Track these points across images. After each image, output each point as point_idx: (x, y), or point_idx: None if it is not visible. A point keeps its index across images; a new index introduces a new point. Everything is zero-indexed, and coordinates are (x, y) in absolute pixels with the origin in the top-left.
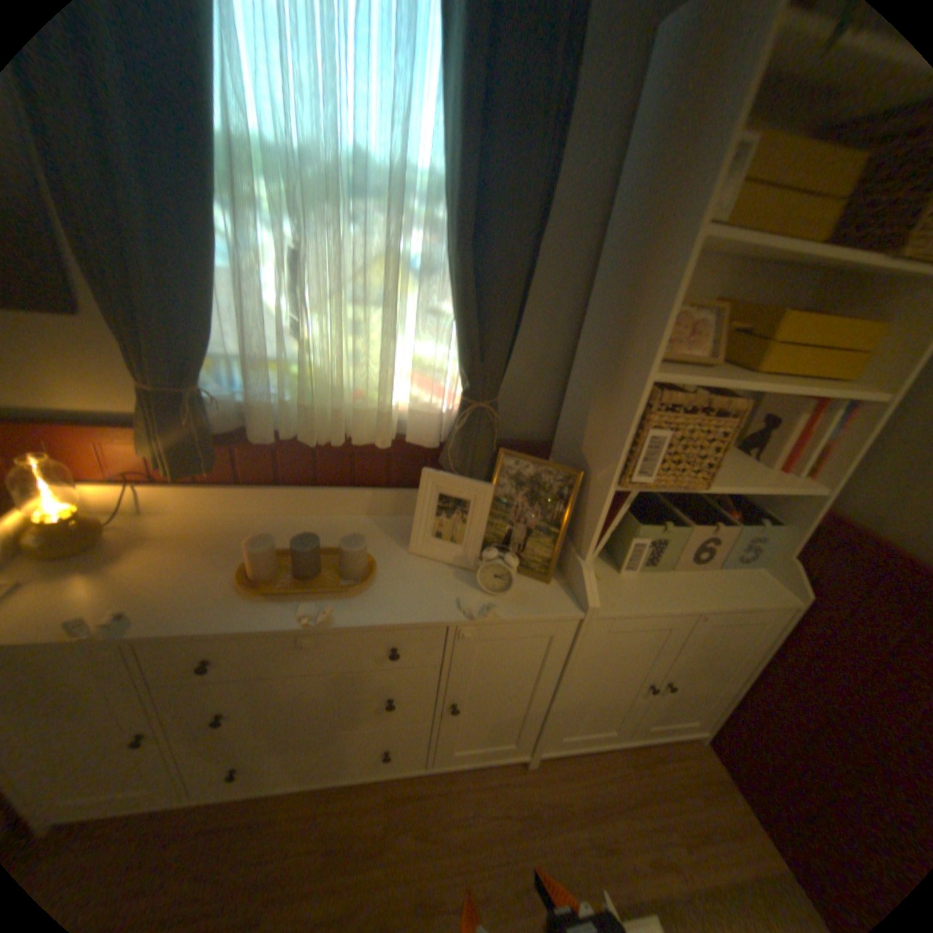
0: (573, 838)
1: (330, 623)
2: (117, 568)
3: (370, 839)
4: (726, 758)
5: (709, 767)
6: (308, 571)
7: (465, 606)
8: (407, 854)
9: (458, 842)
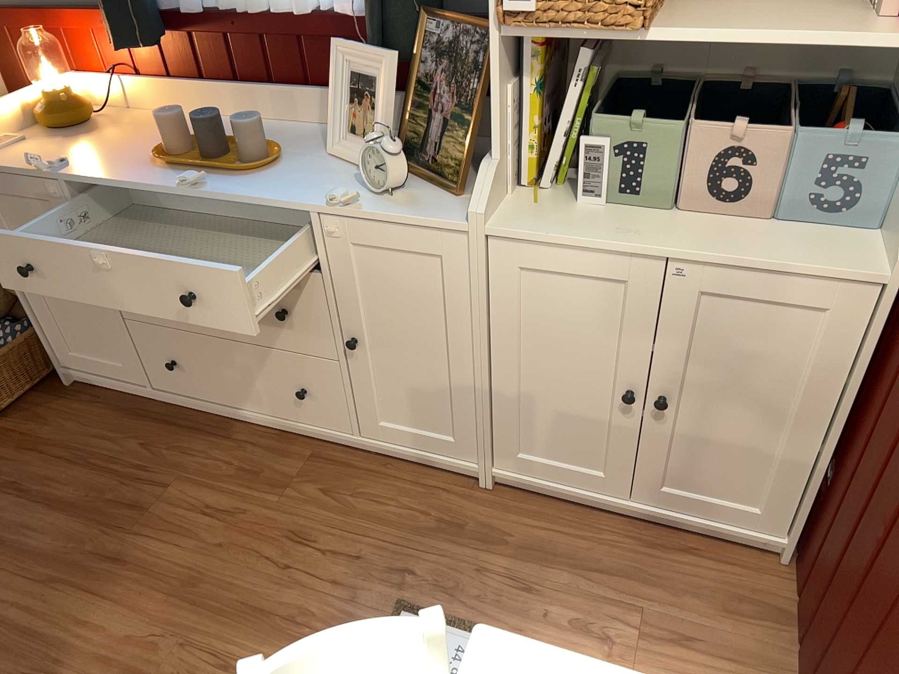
0: (490, 554)
1: (207, 190)
2: (95, 142)
3: (284, 472)
4: (796, 574)
5: (765, 579)
6: (214, 151)
7: (335, 195)
8: (309, 493)
9: (362, 506)
